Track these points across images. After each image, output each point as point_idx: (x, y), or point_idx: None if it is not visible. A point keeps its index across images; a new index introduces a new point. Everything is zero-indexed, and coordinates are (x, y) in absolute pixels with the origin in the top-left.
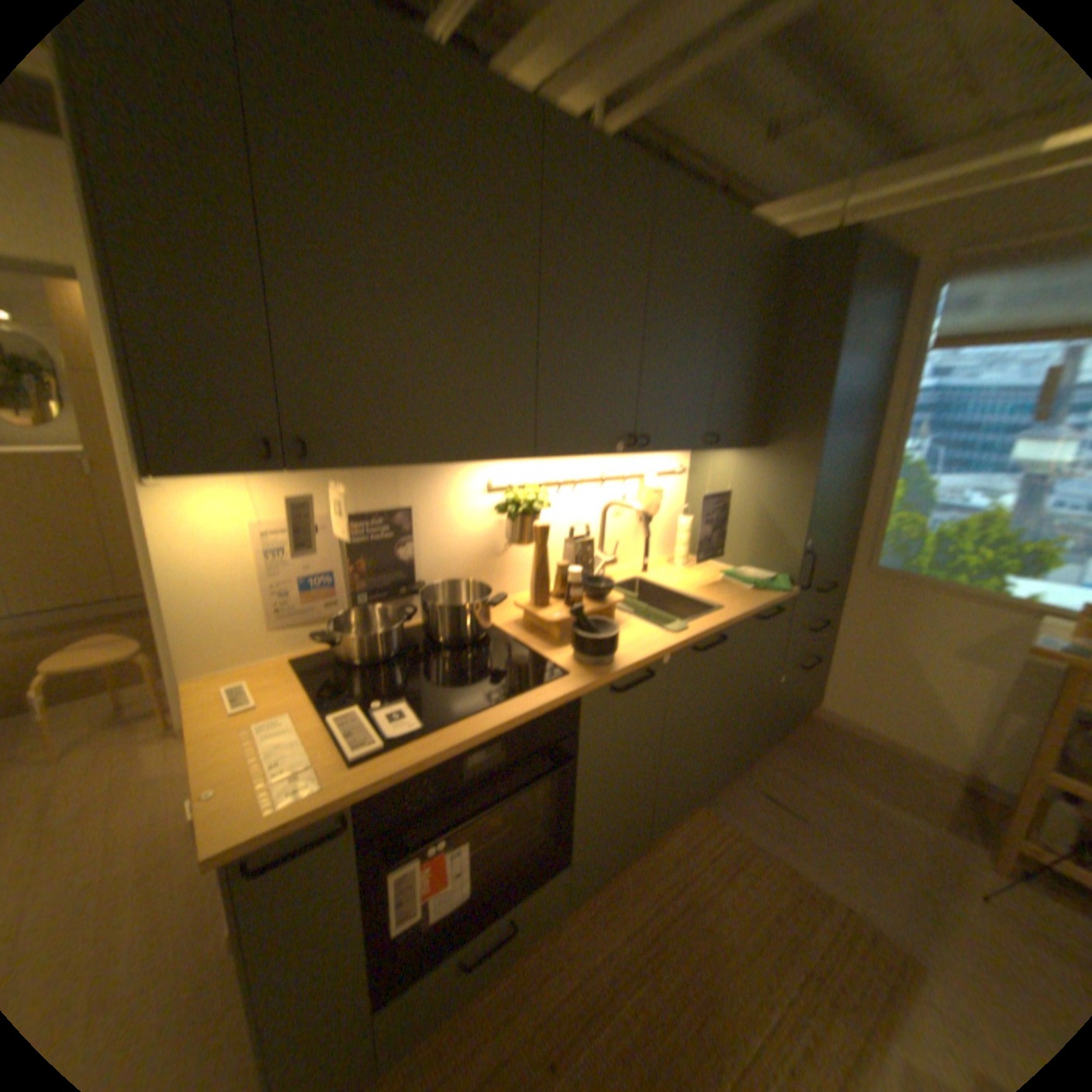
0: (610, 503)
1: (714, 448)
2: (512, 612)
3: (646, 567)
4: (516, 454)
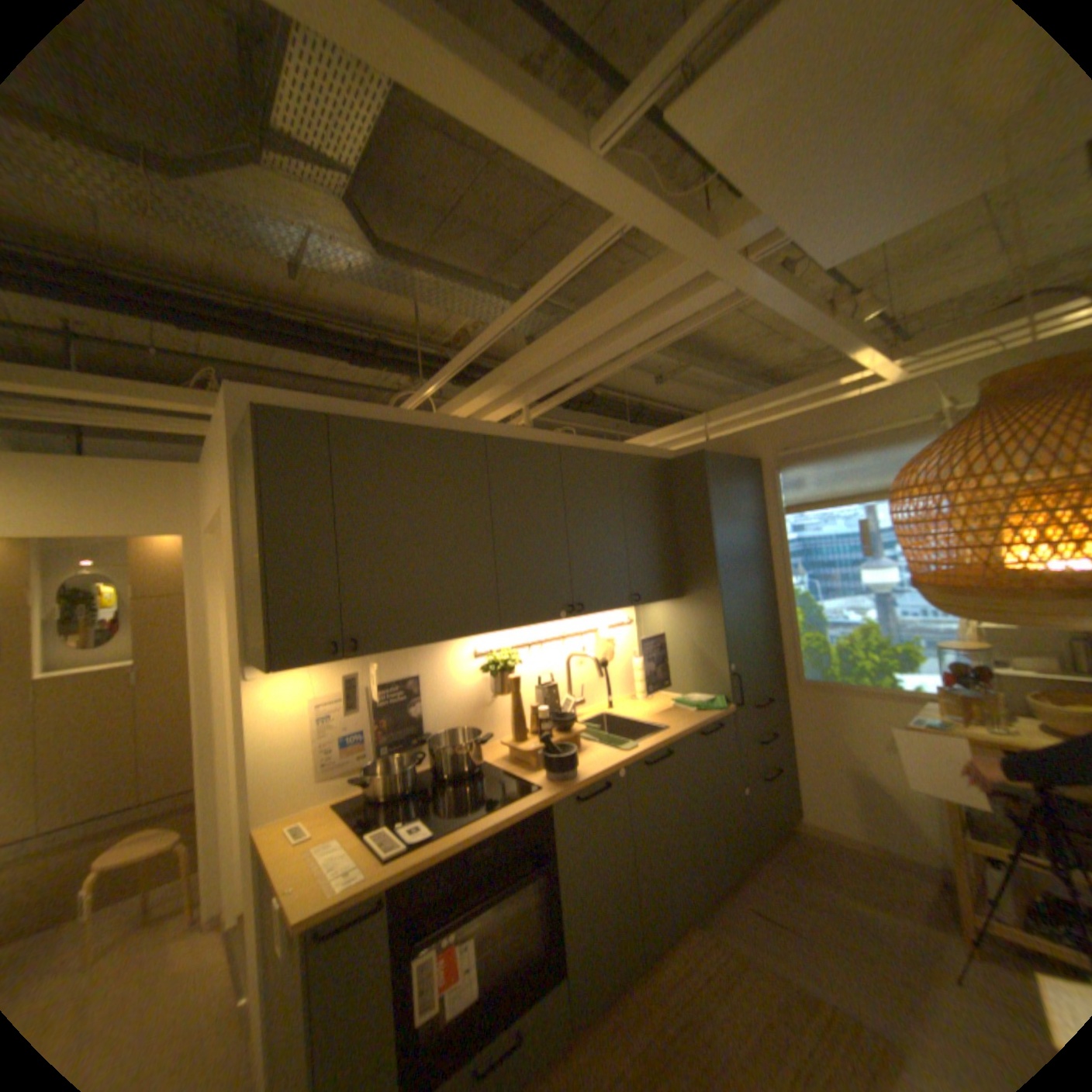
0: (571, 656)
1: (640, 605)
2: (500, 753)
3: (610, 705)
4: (488, 631)
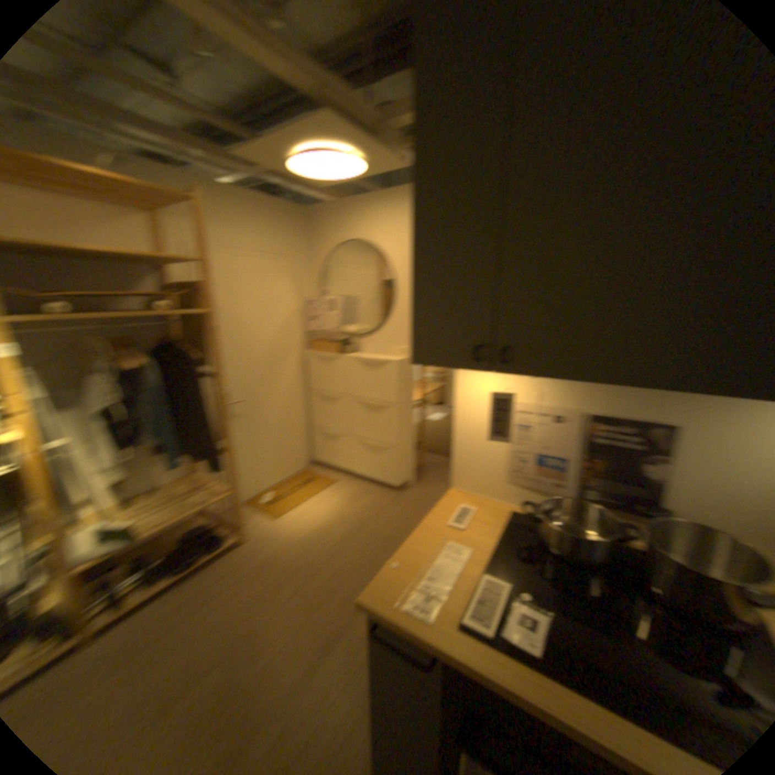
0: None
1: None
2: None
3: None
4: None
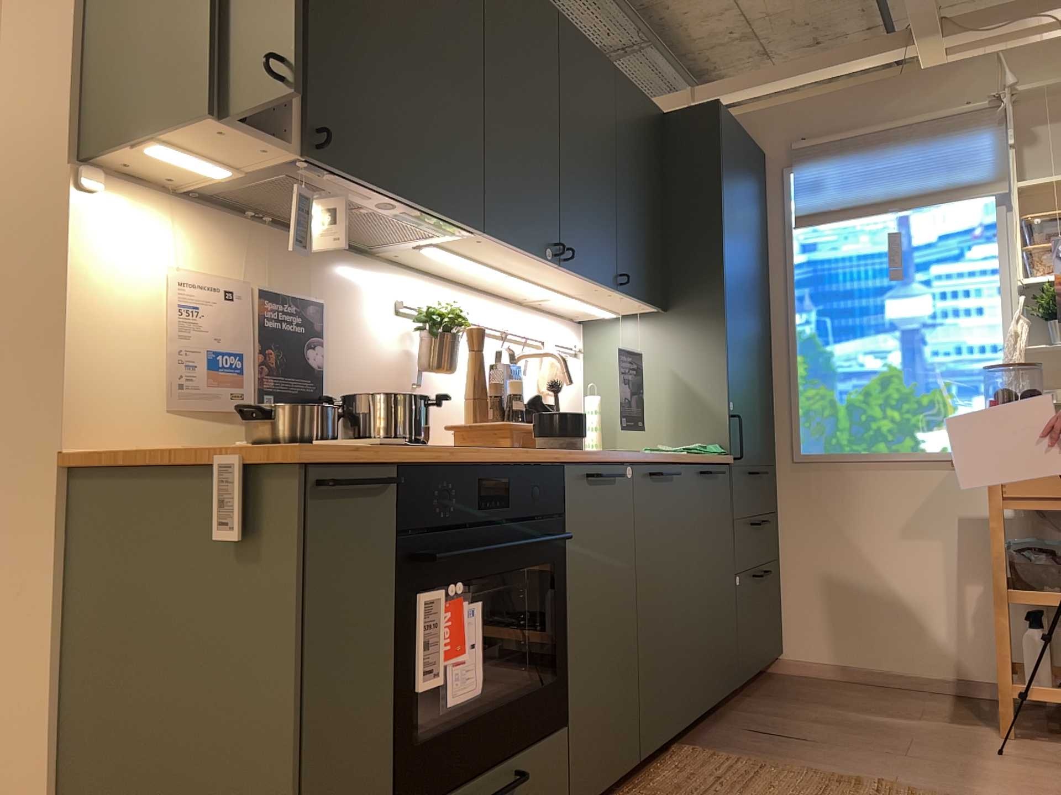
0: (520, 357)
1: (625, 295)
2: None
3: None
4: (462, 231)
